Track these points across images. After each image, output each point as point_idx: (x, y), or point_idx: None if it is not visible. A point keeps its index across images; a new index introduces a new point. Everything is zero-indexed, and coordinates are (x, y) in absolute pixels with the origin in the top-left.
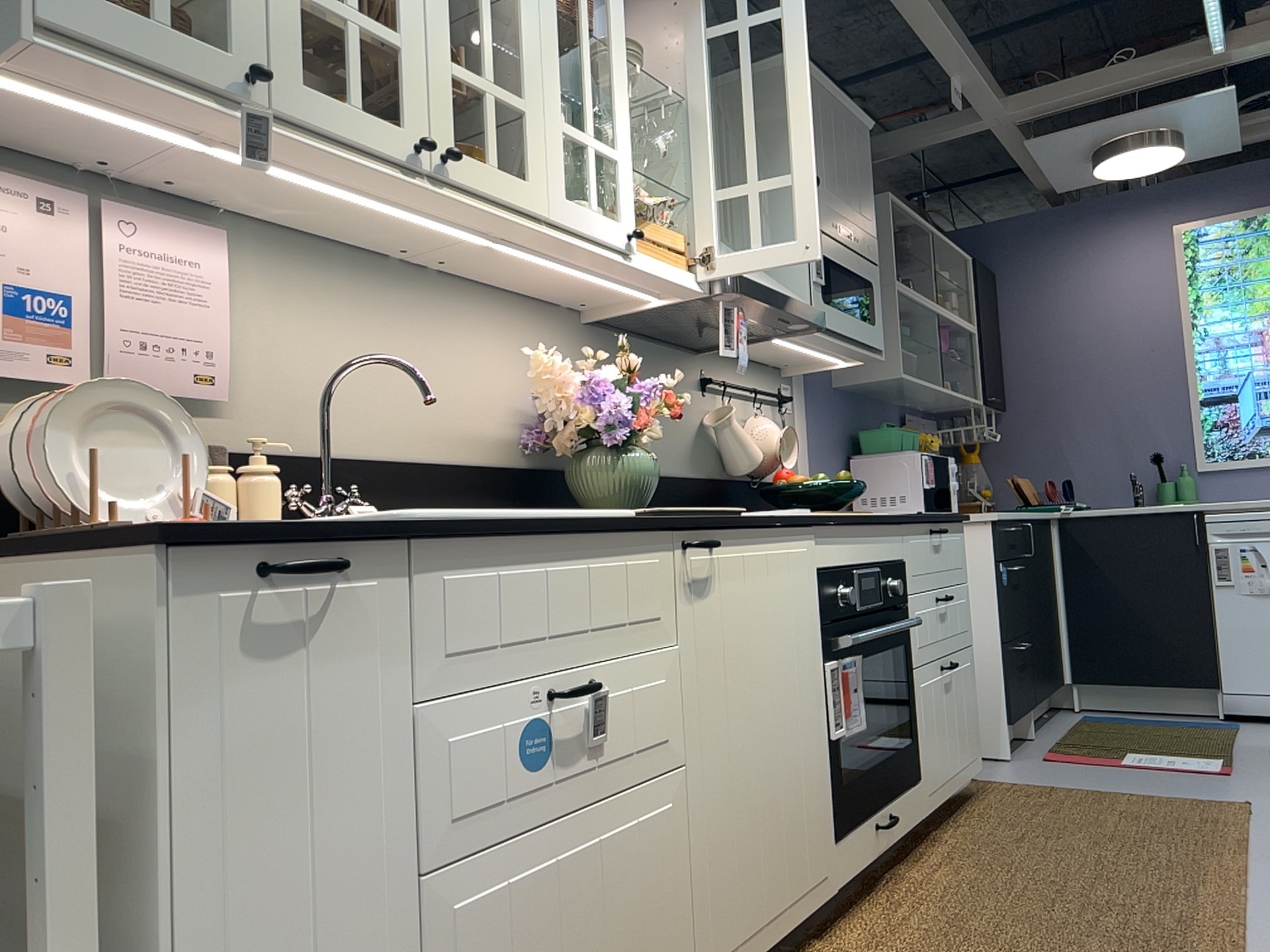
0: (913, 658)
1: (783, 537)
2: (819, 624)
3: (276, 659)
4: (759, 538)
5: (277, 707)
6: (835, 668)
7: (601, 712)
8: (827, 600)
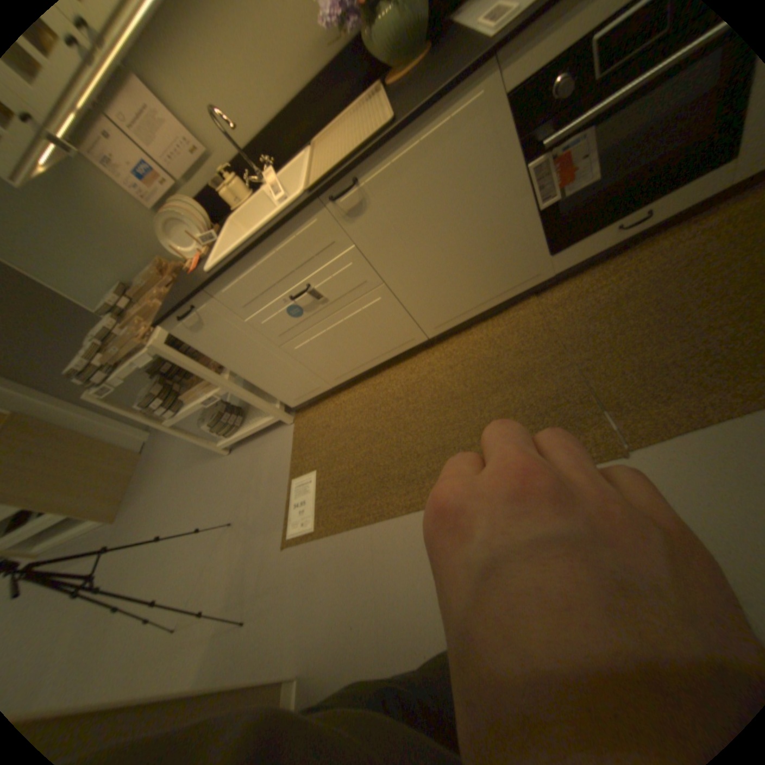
0: None
1: (438, 111)
2: (519, 136)
3: (203, 329)
4: (405, 137)
5: (213, 335)
6: (540, 162)
7: (316, 292)
8: (527, 112)
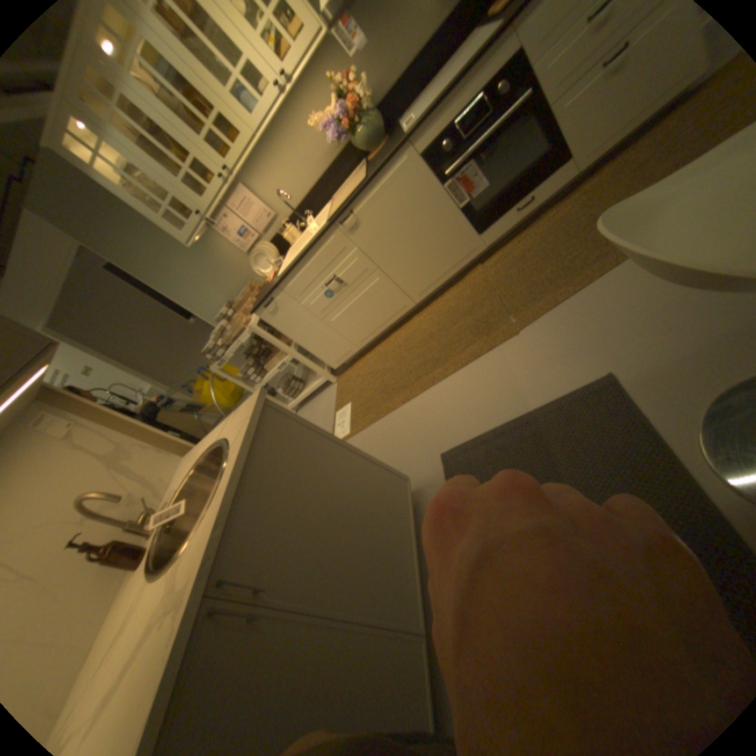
0: (550, 98)
1: (387, 169)
2: (434, 172)
3: (278, 312)
4: (373, 184)
5: (283, 316)
6: (450, 182)
7: (340, 279)
8: (434, 159)
